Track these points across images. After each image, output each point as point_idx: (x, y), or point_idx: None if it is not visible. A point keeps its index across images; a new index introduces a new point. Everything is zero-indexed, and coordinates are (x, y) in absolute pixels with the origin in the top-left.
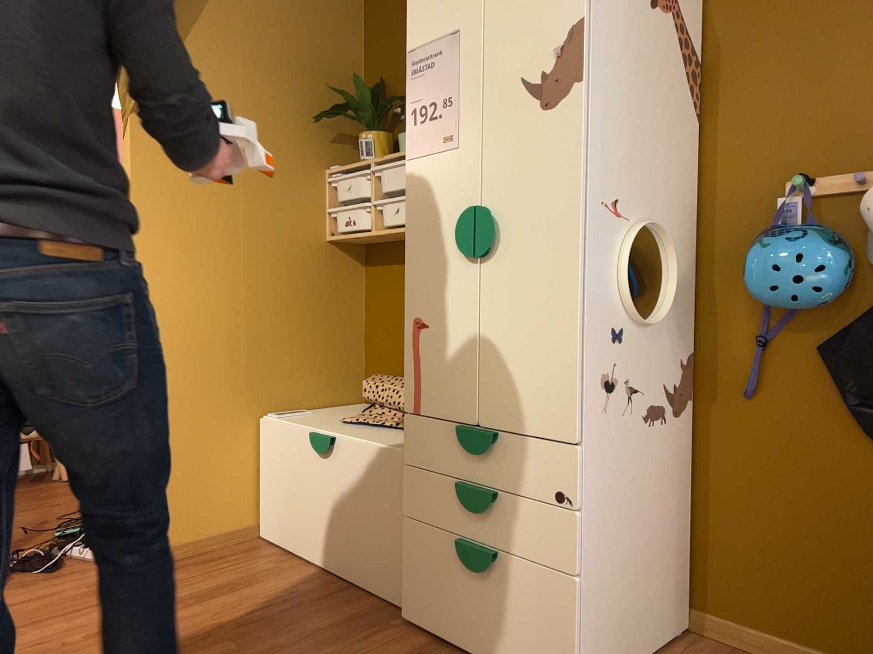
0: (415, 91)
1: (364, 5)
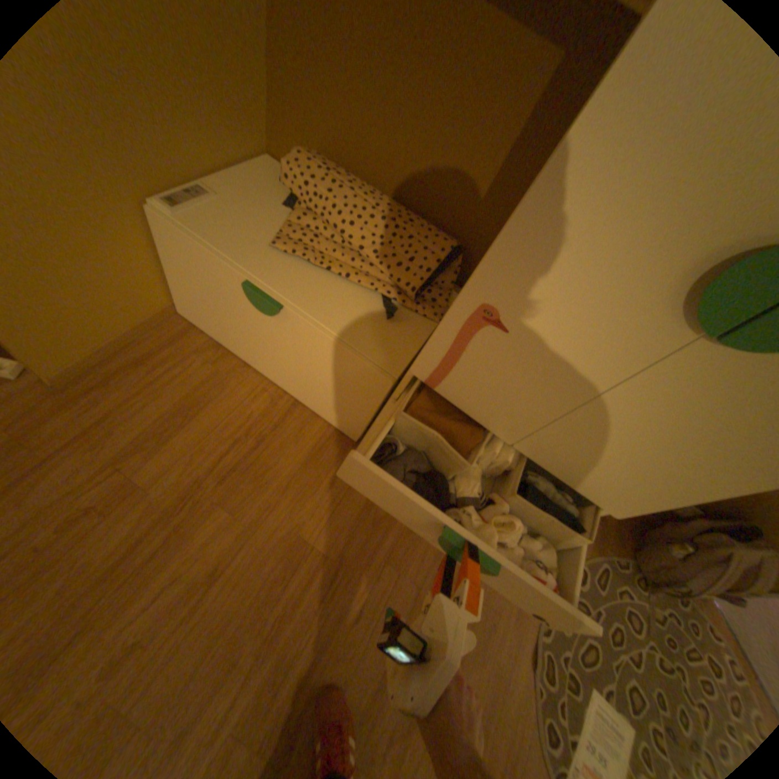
0: None
1: None
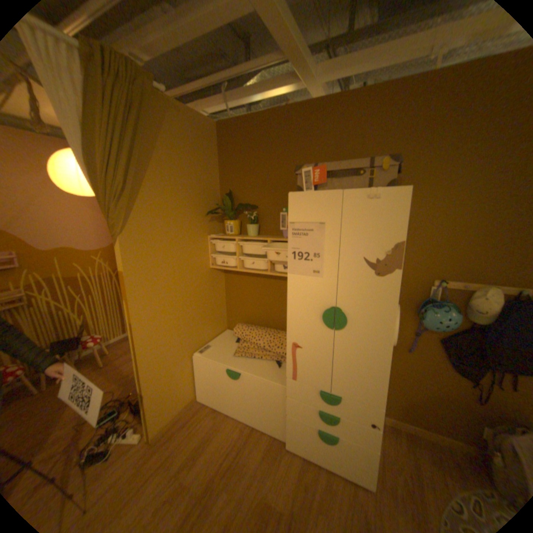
0: (294, 243)
1: (217, 149)
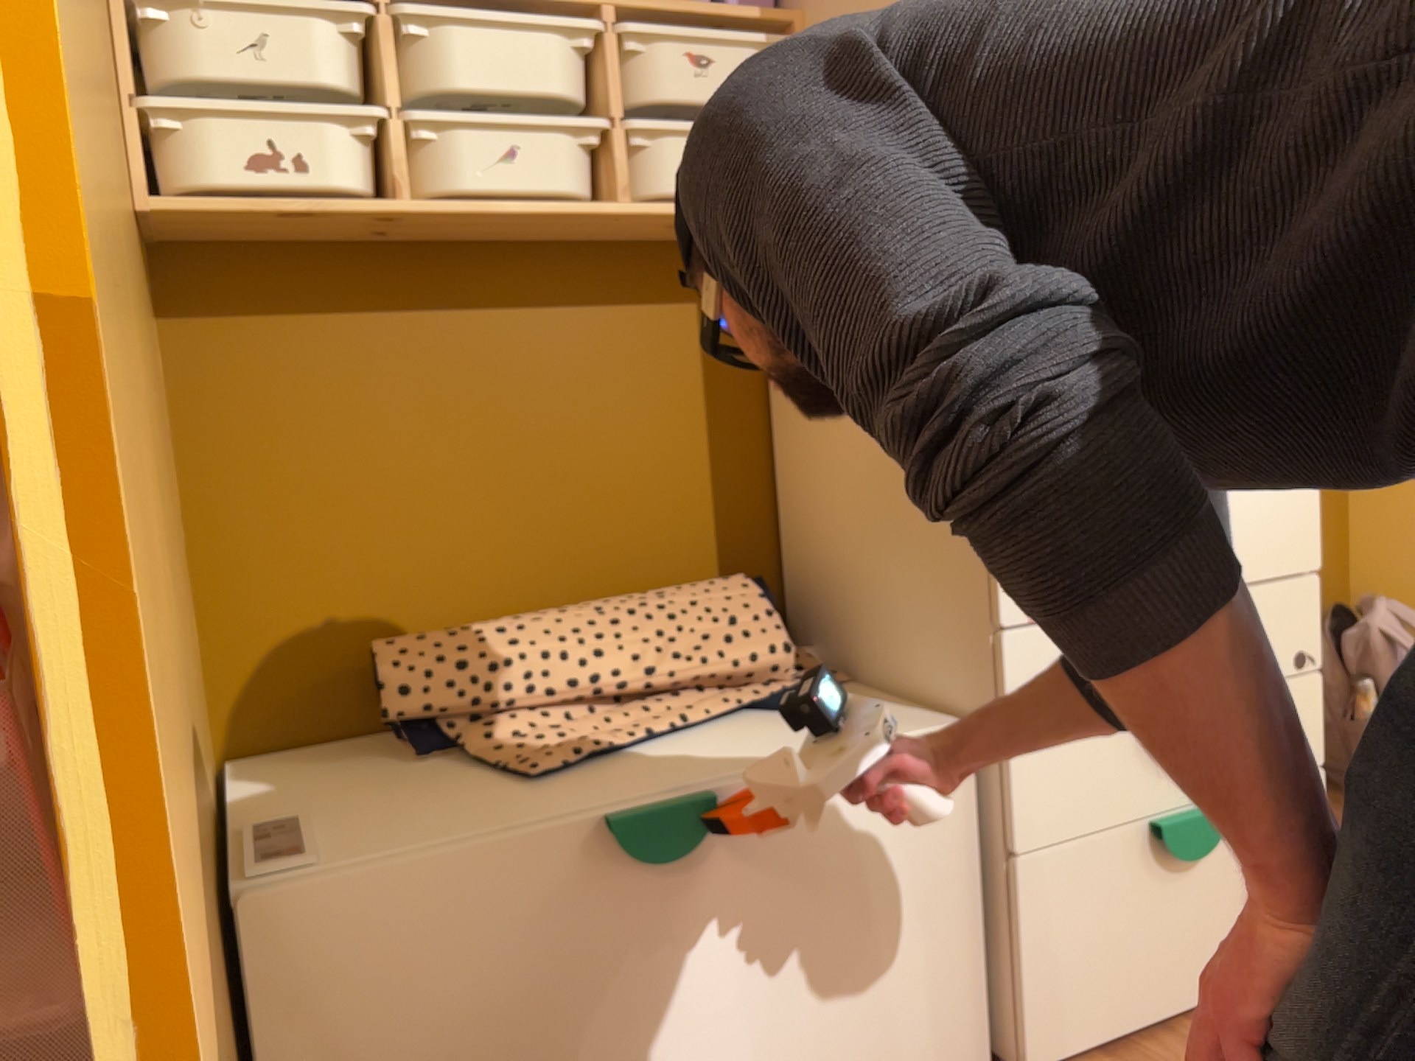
0: None
1: None
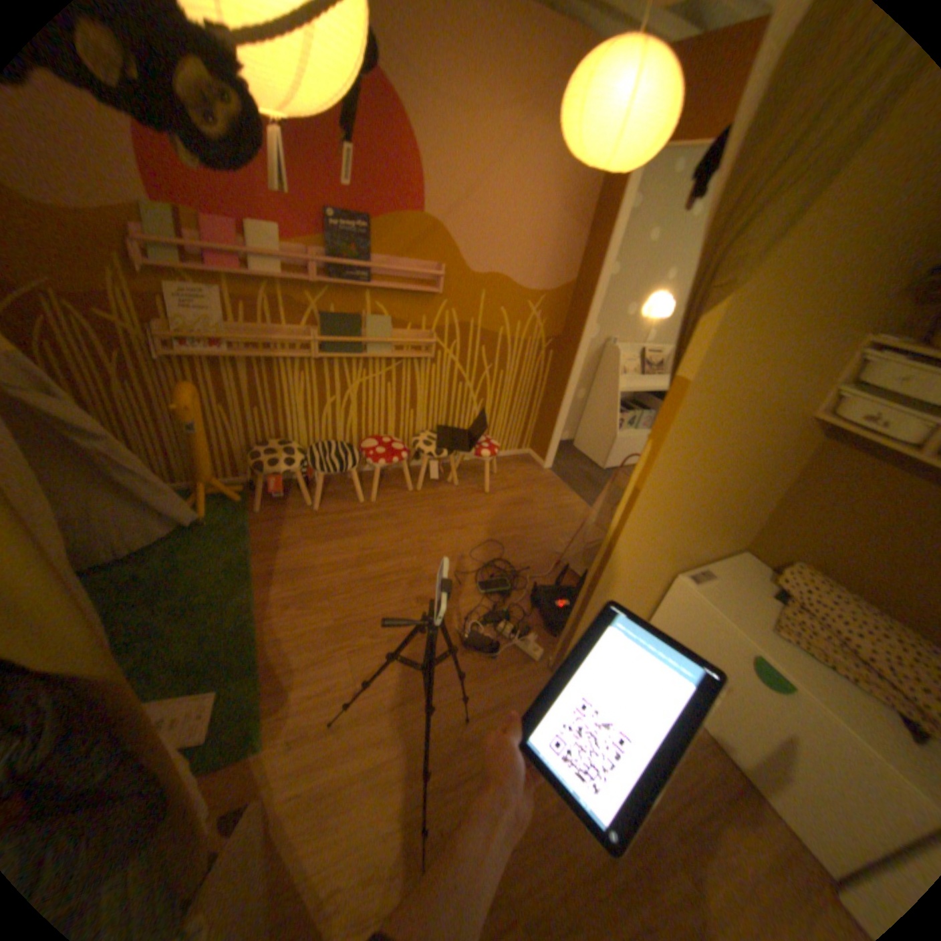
0: None
1: None
